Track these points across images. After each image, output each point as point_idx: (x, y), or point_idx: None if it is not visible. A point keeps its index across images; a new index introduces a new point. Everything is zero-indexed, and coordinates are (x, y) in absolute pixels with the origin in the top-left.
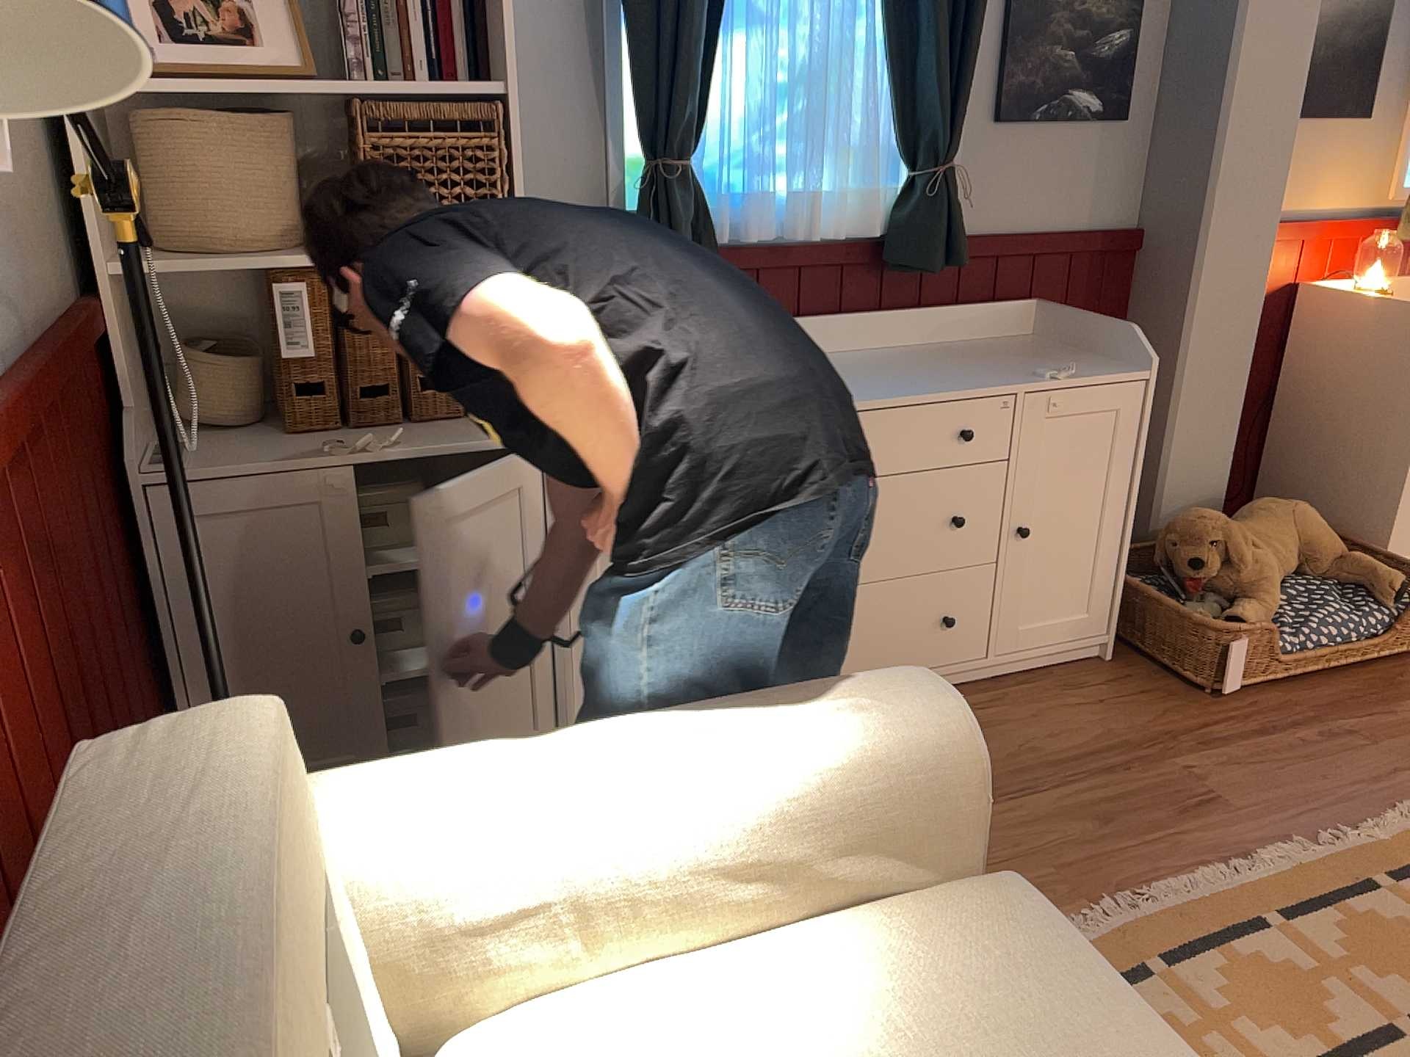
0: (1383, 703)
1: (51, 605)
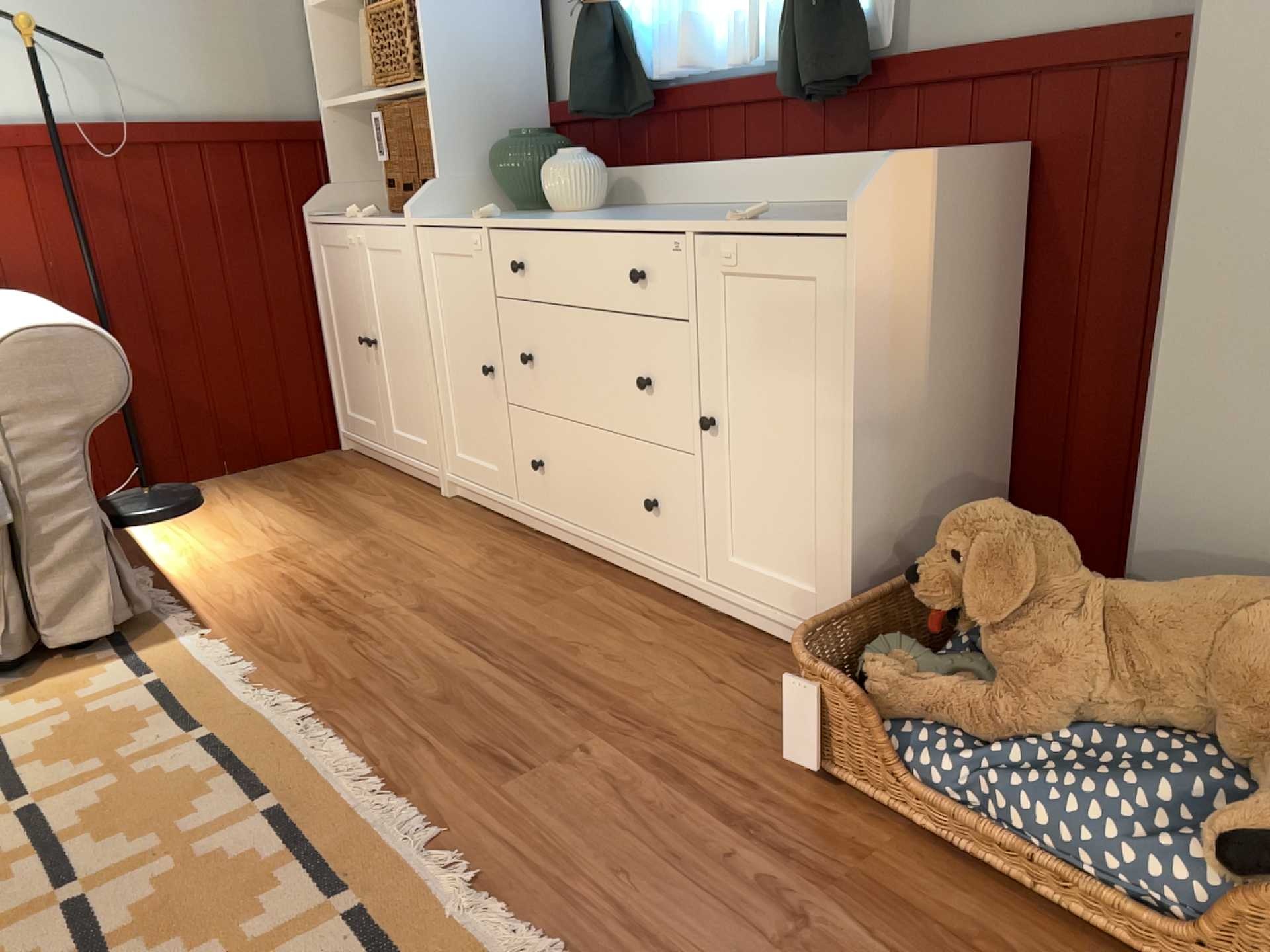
0: None
1: (128, 233)
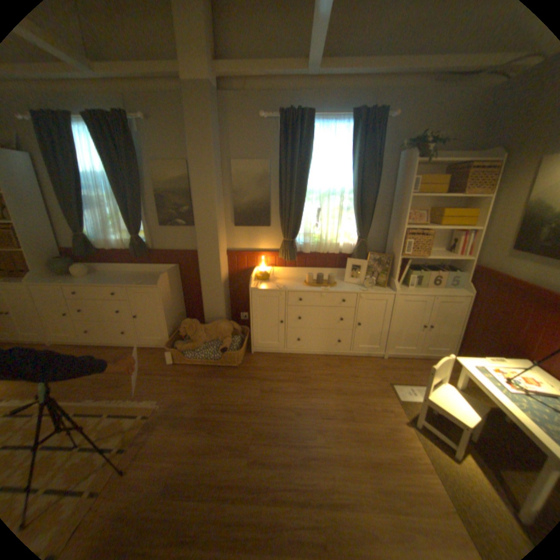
0: (200, 377)
1: None
